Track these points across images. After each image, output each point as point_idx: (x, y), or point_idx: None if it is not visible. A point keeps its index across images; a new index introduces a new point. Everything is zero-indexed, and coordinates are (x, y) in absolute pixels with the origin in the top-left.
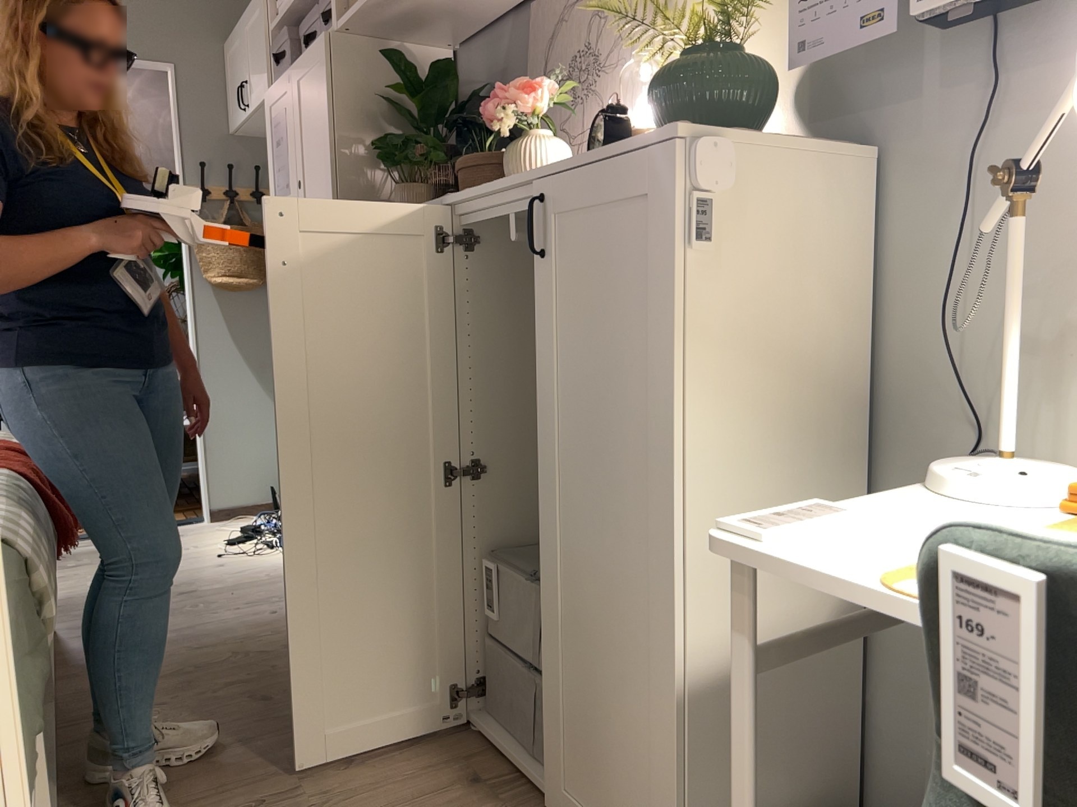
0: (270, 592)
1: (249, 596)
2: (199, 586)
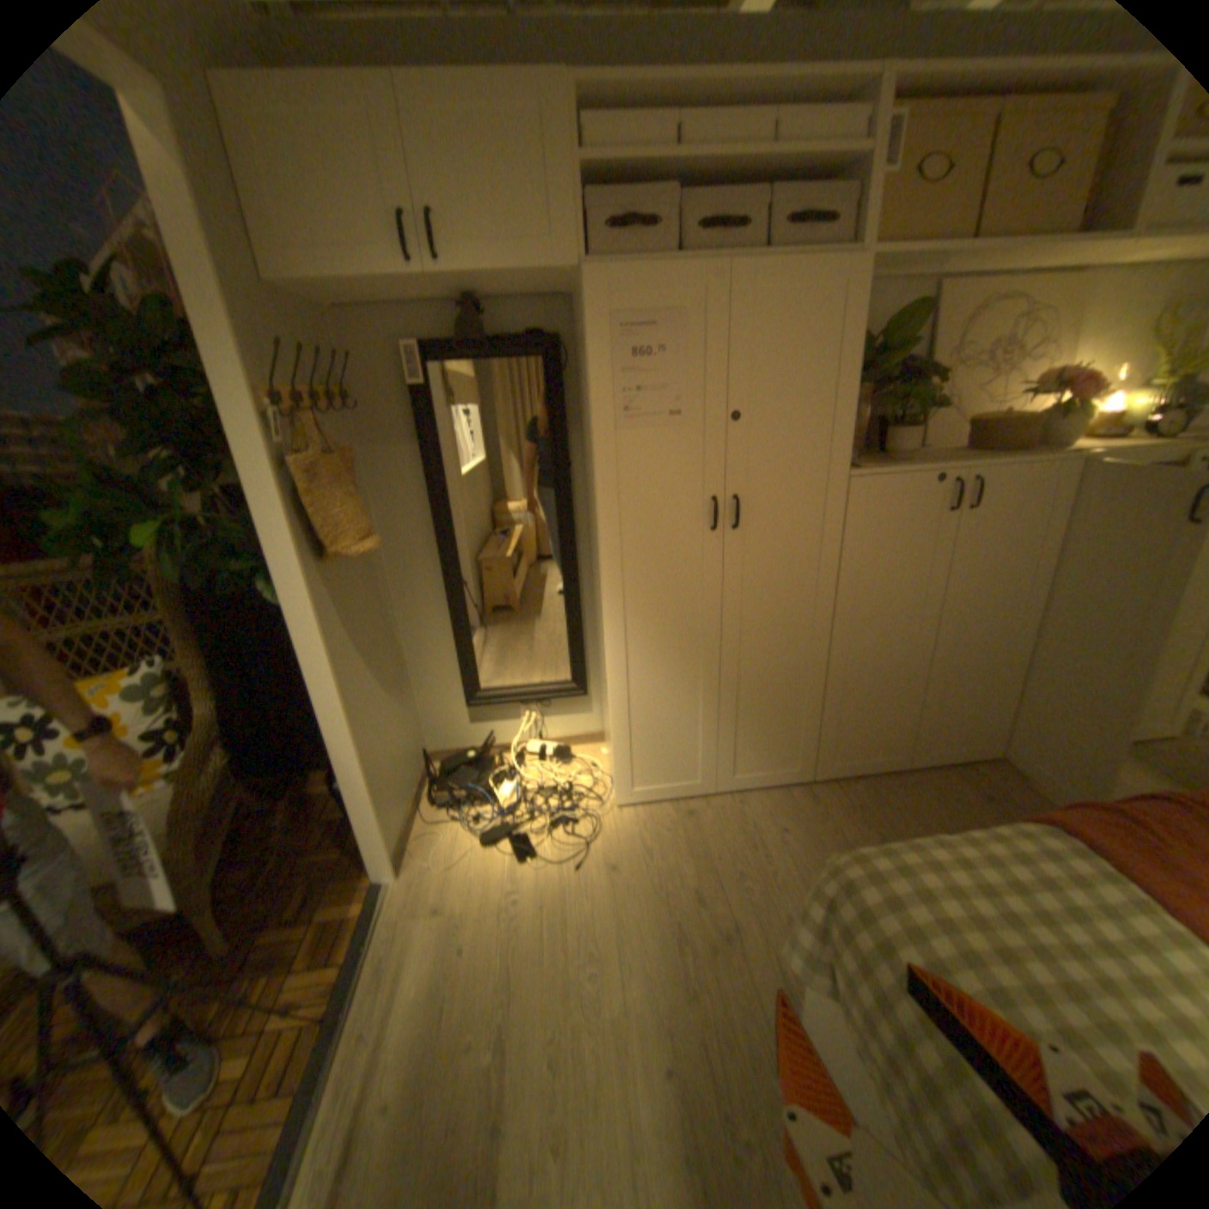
0: (727, 832)
1: (729, 847)
2: (679, 889)
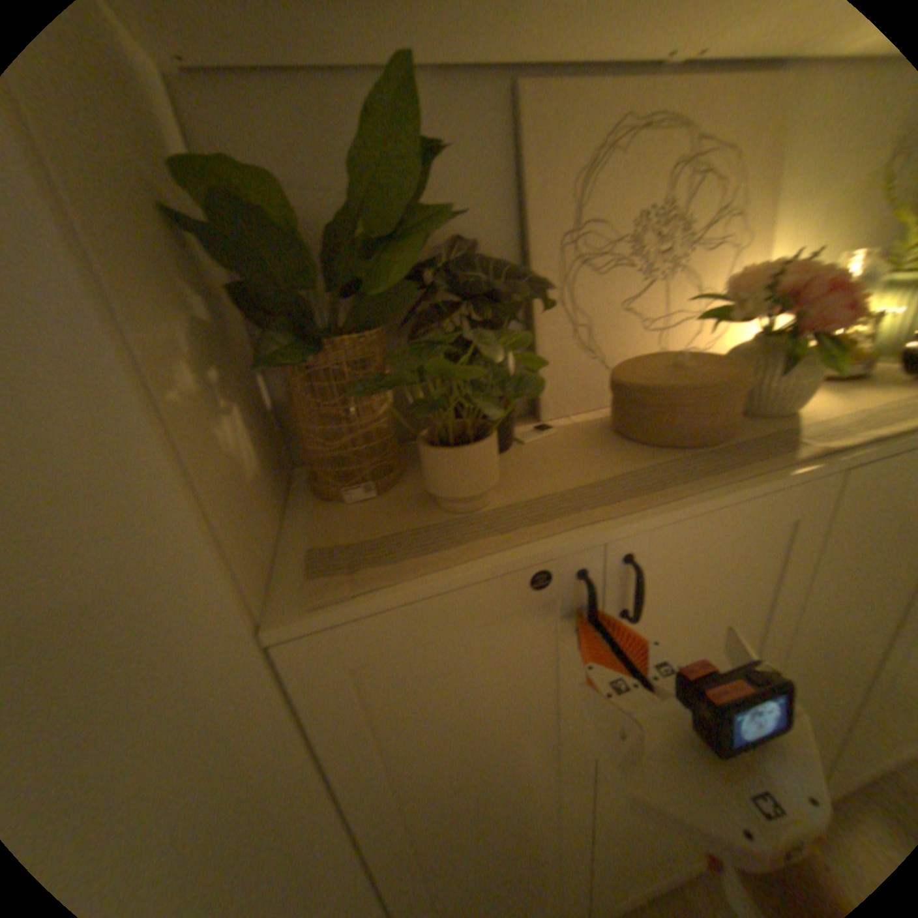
0: None
1: None
2: None
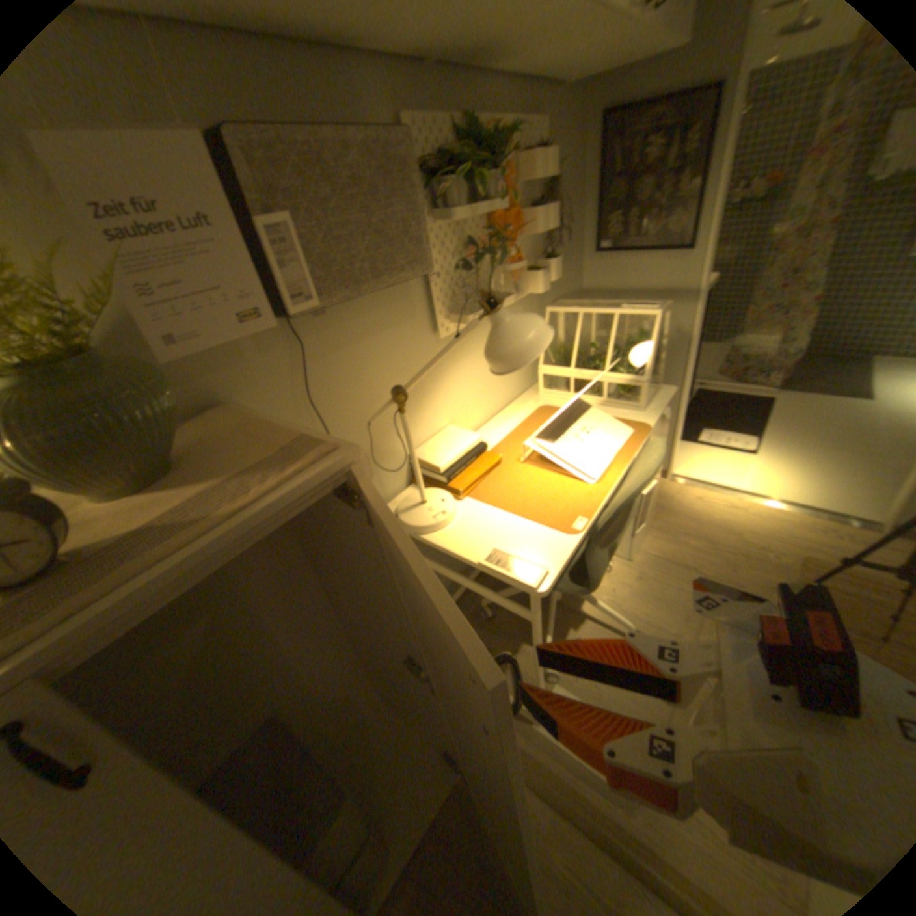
0: None
1: None
2: None
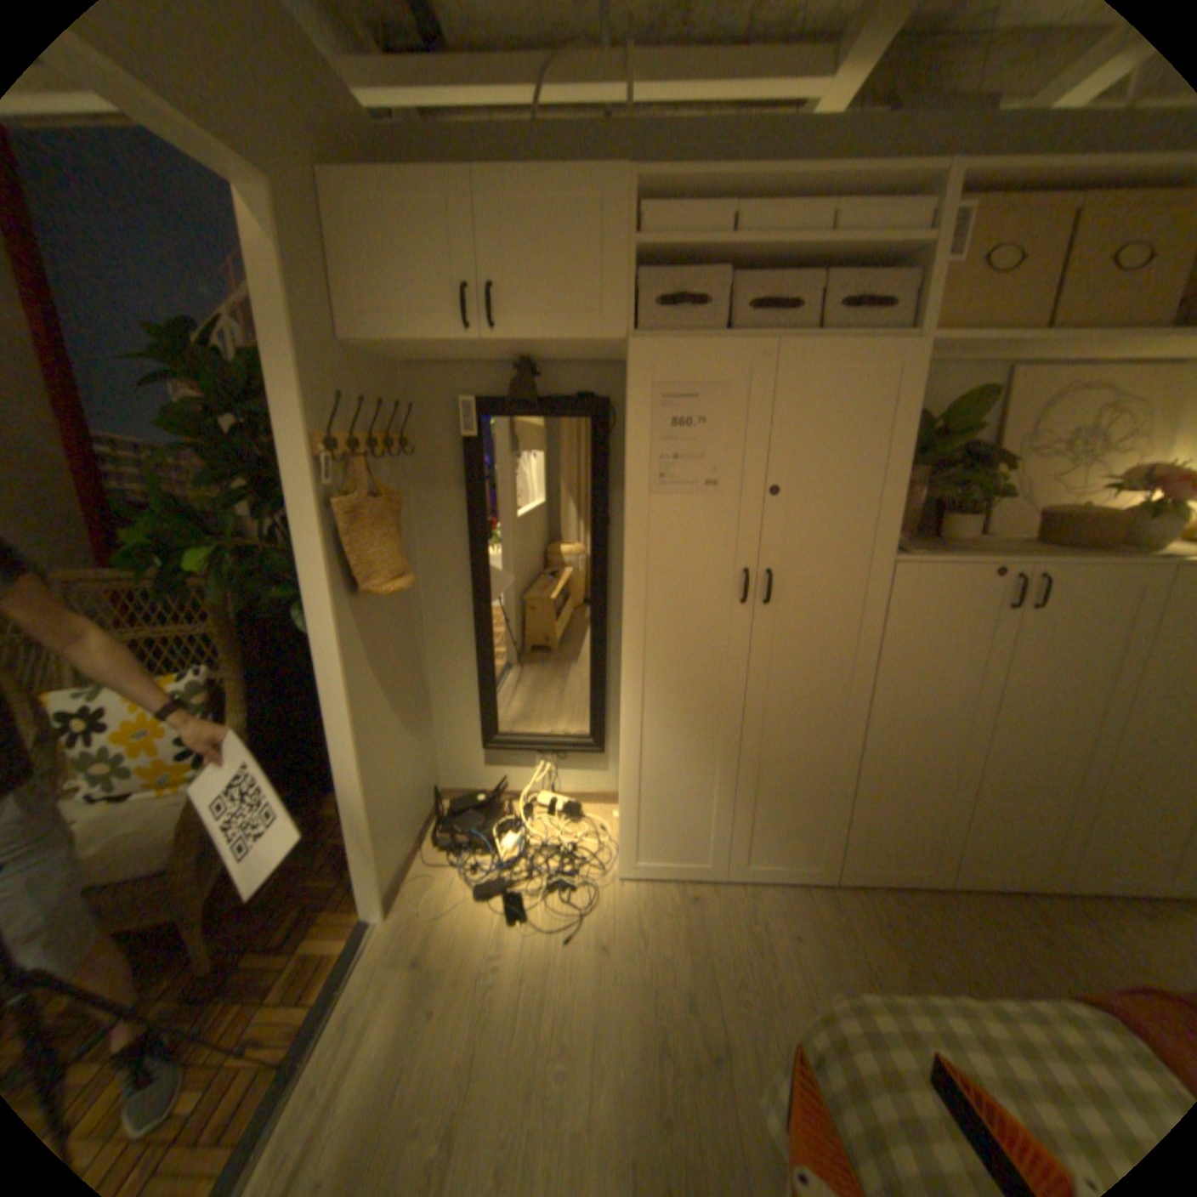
0: (733, 929)
1: (733, 948)
2: (671, 987)
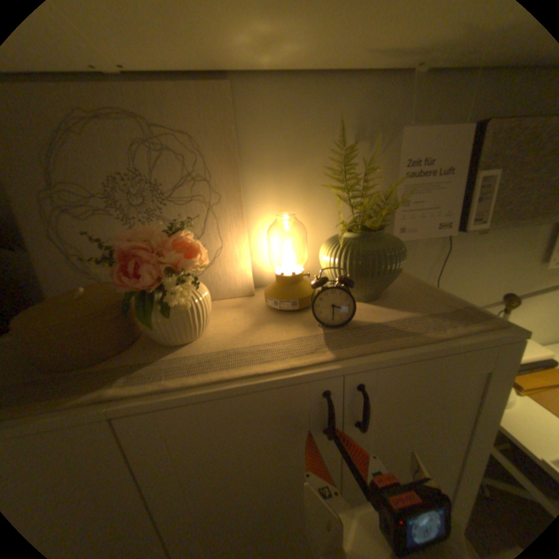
0: None
1: None
2: None
